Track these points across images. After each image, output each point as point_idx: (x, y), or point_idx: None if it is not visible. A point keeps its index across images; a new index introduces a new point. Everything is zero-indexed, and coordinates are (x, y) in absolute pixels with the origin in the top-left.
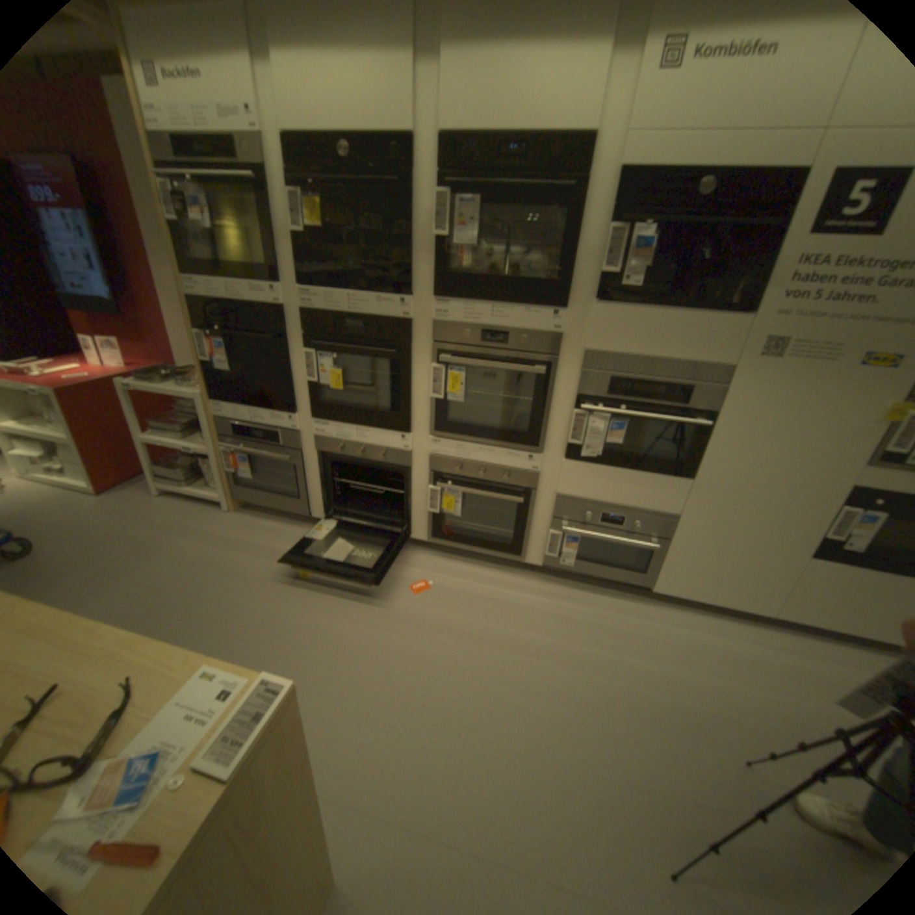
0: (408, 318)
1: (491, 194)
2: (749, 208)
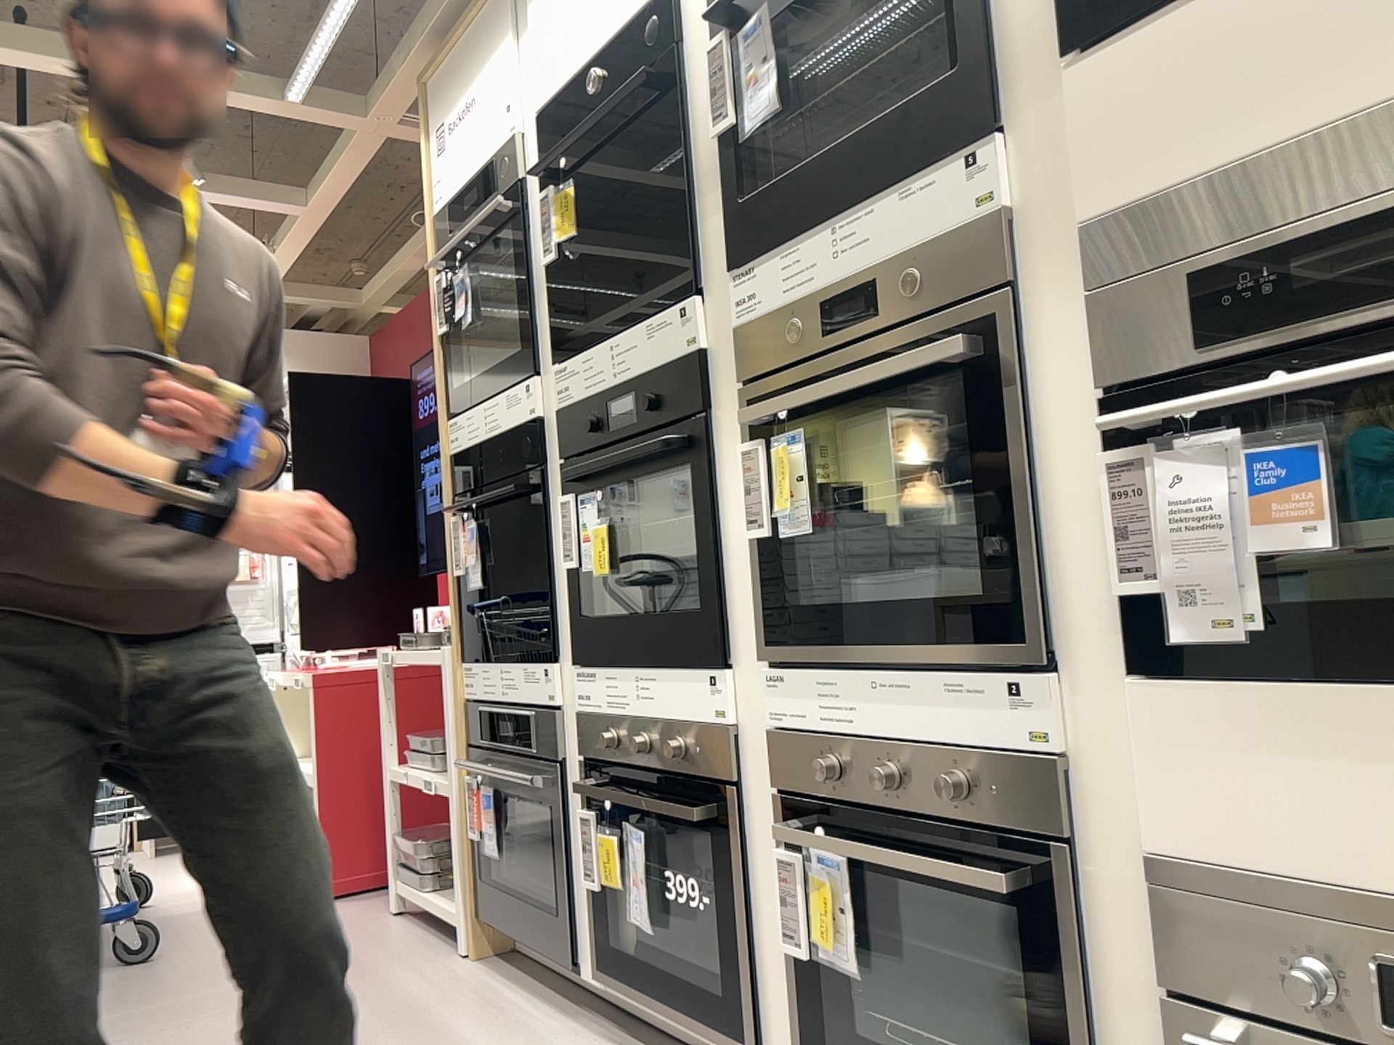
0: (694, 340)
1: None
2: None
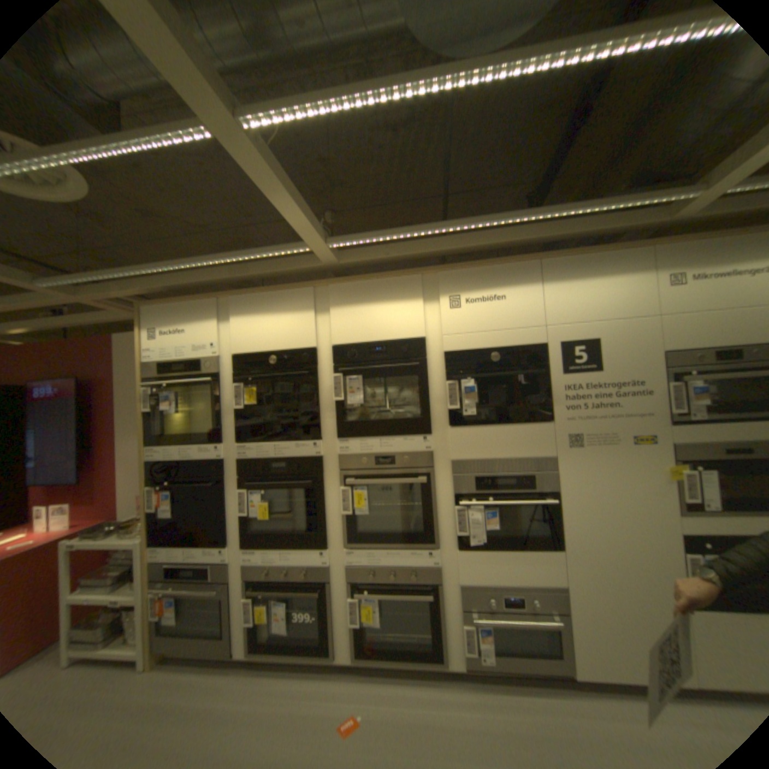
0: (320, 455)
1: (369, 373)
2: (524, 365)
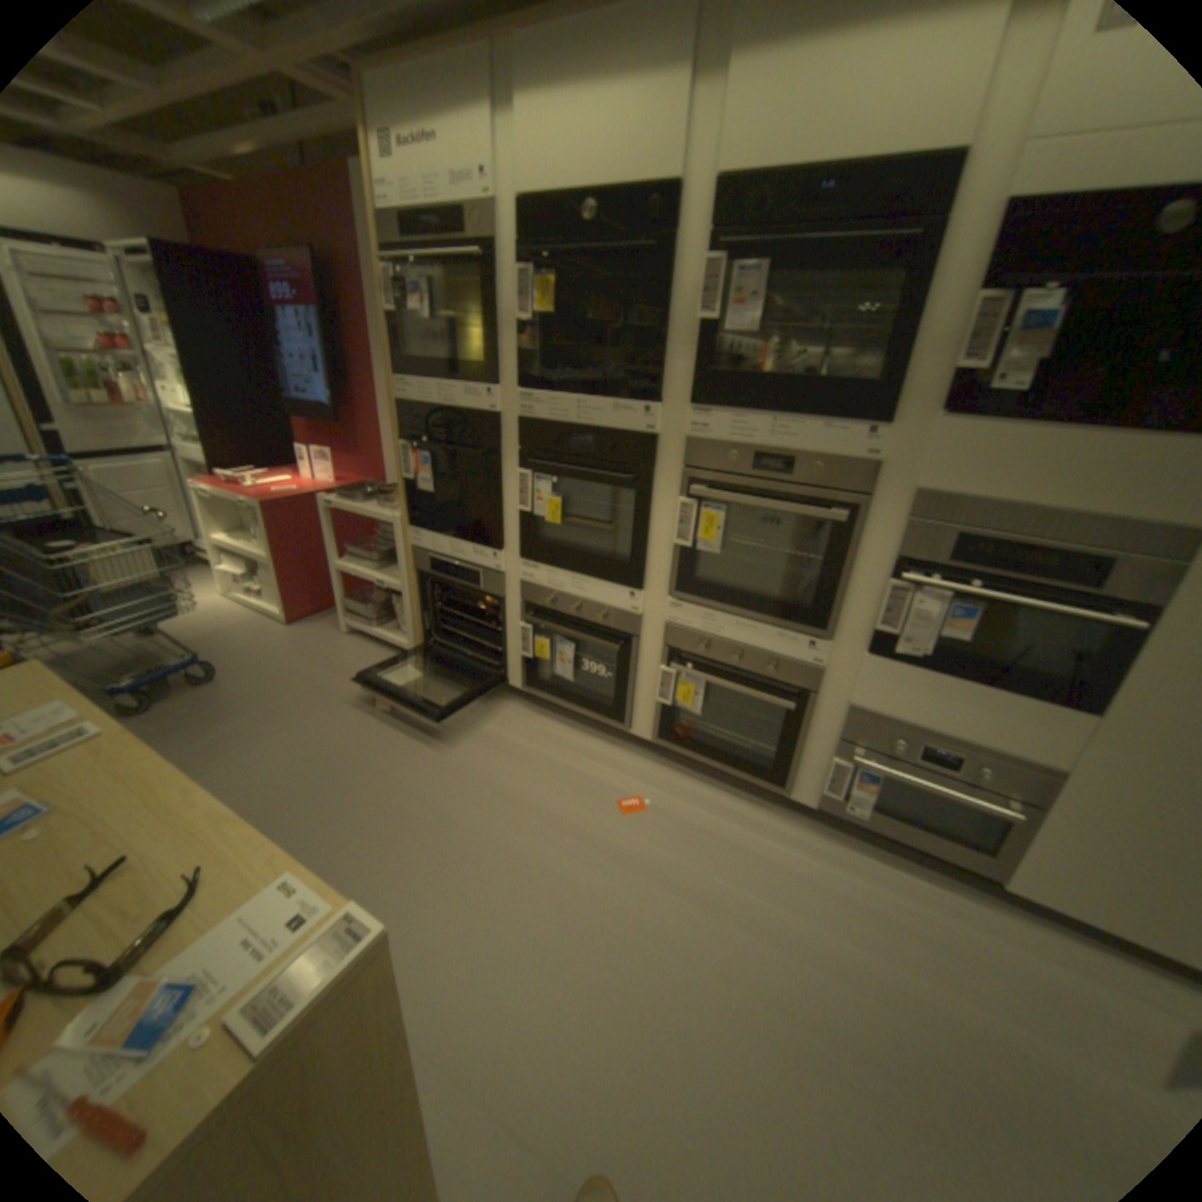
0: (652, 431)
1: (786, 256)
2: None
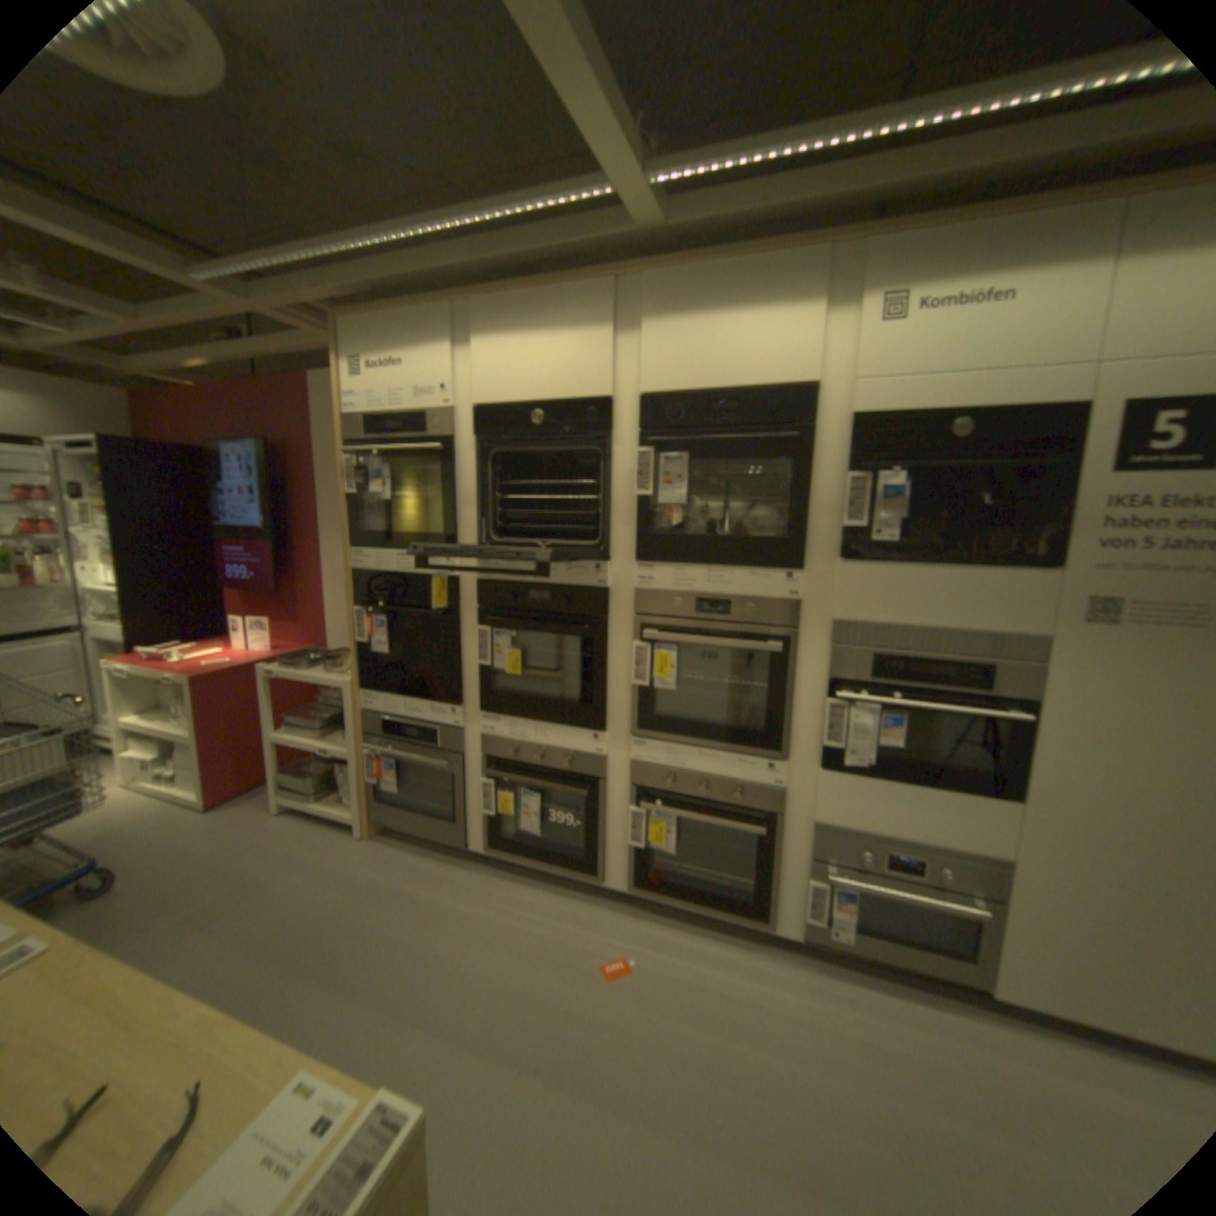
0: (604, 586)
1: (700, 449)
2: (1023, 447)
